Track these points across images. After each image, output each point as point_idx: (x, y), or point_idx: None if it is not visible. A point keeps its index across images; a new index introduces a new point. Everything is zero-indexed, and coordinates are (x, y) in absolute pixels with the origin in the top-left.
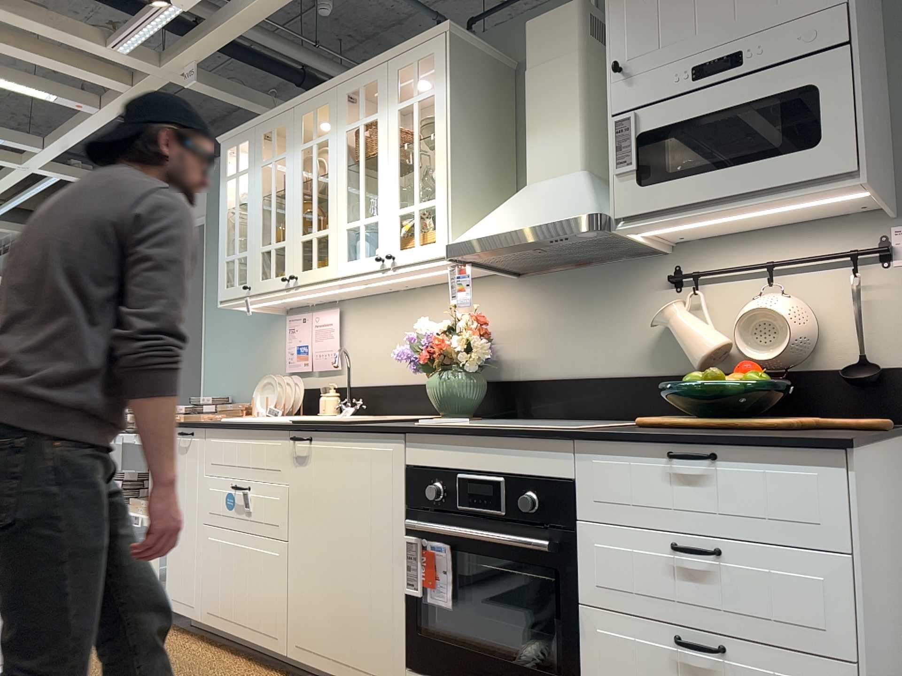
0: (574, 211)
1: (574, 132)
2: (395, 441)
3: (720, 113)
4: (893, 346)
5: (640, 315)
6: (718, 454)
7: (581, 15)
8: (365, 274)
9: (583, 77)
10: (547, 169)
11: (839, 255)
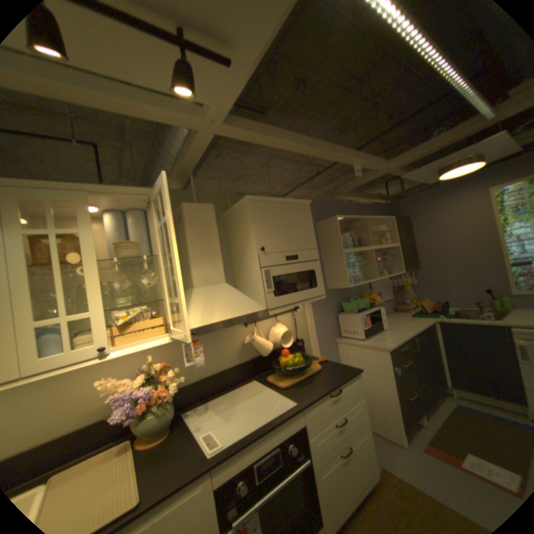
0: (254, 307)
1: (220, 264)
2: (203, 480)
3: (294, 273)
4: (300, 333)
5: (234, 339)
6: (340, 389)
7: (215, 211)
8: (71, 364)
9: (219, 239)
10: (208, 280)
11: (291, 310)
